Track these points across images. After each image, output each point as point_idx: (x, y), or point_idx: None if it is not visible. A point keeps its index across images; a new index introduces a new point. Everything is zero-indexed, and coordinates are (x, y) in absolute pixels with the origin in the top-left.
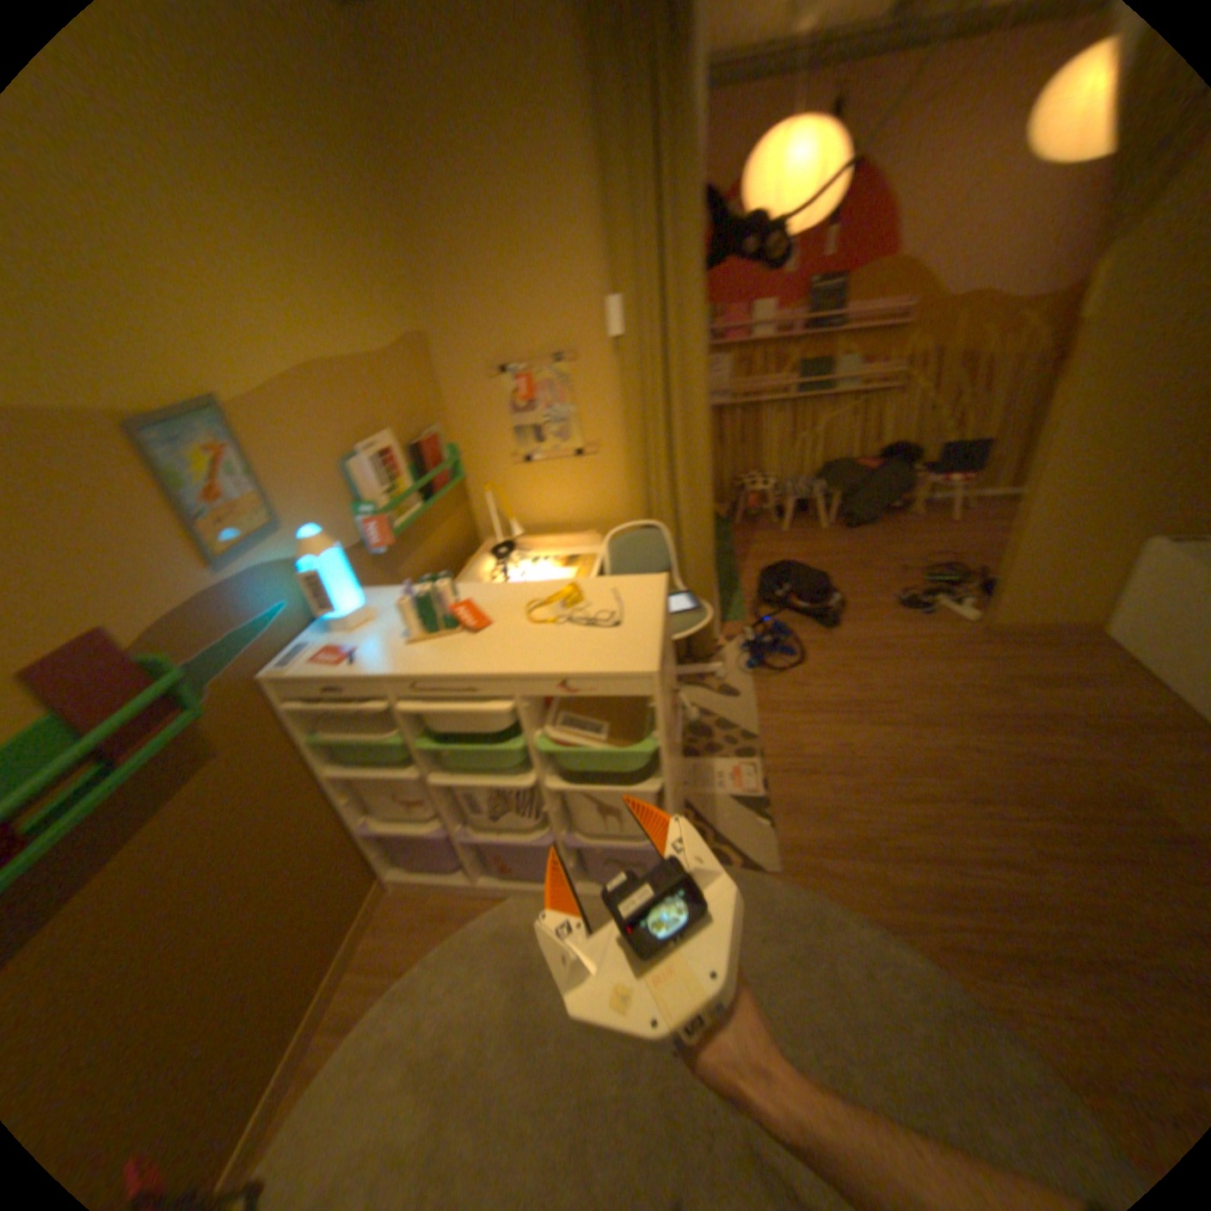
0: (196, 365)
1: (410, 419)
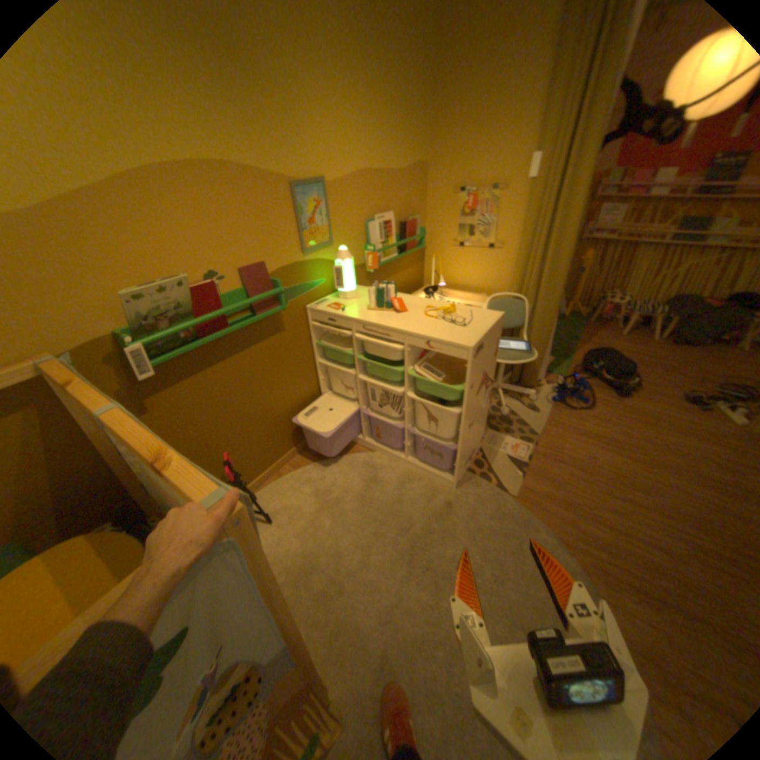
0: (318, 164)
1: (403, 209)
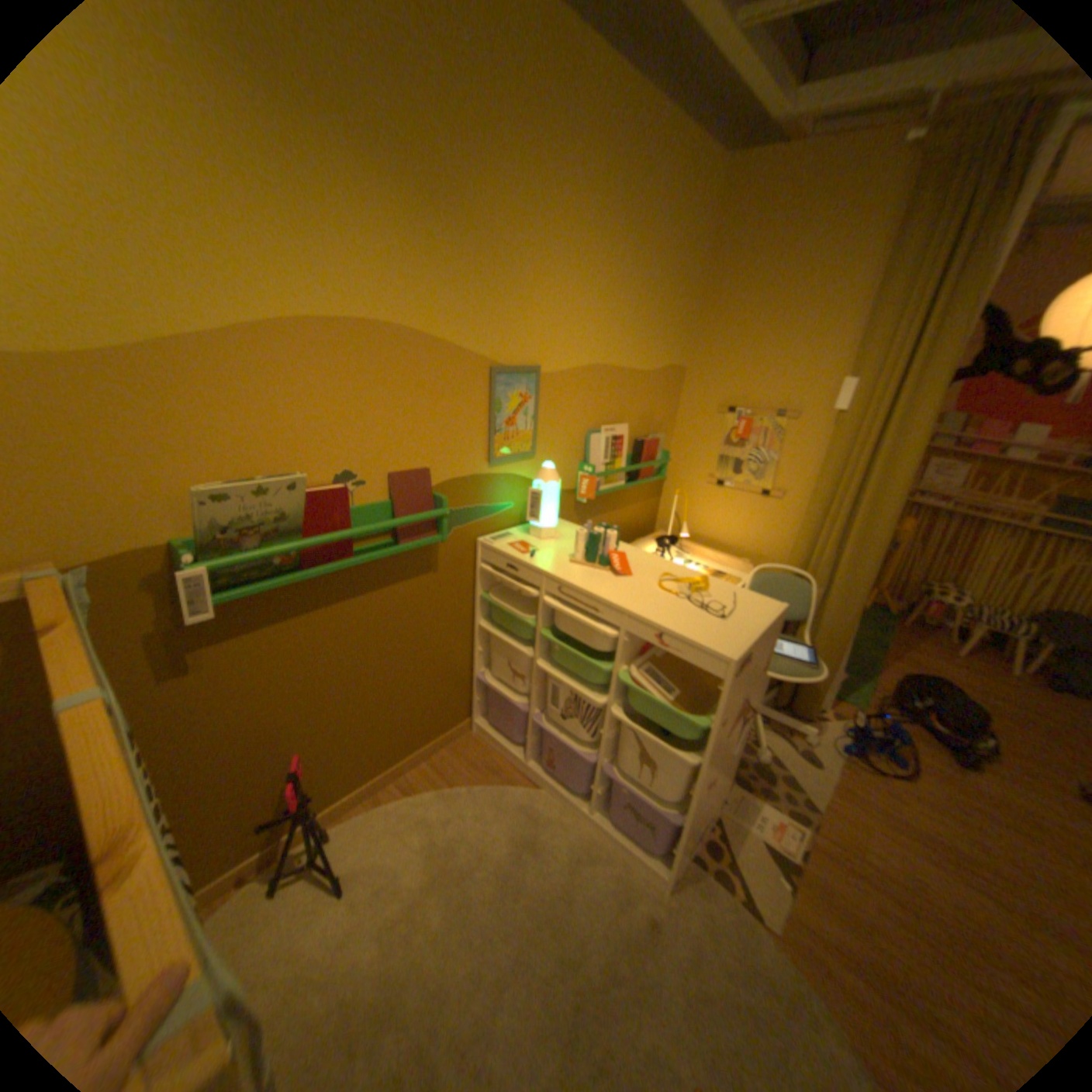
0: (536, 349)
1: (643, 423)
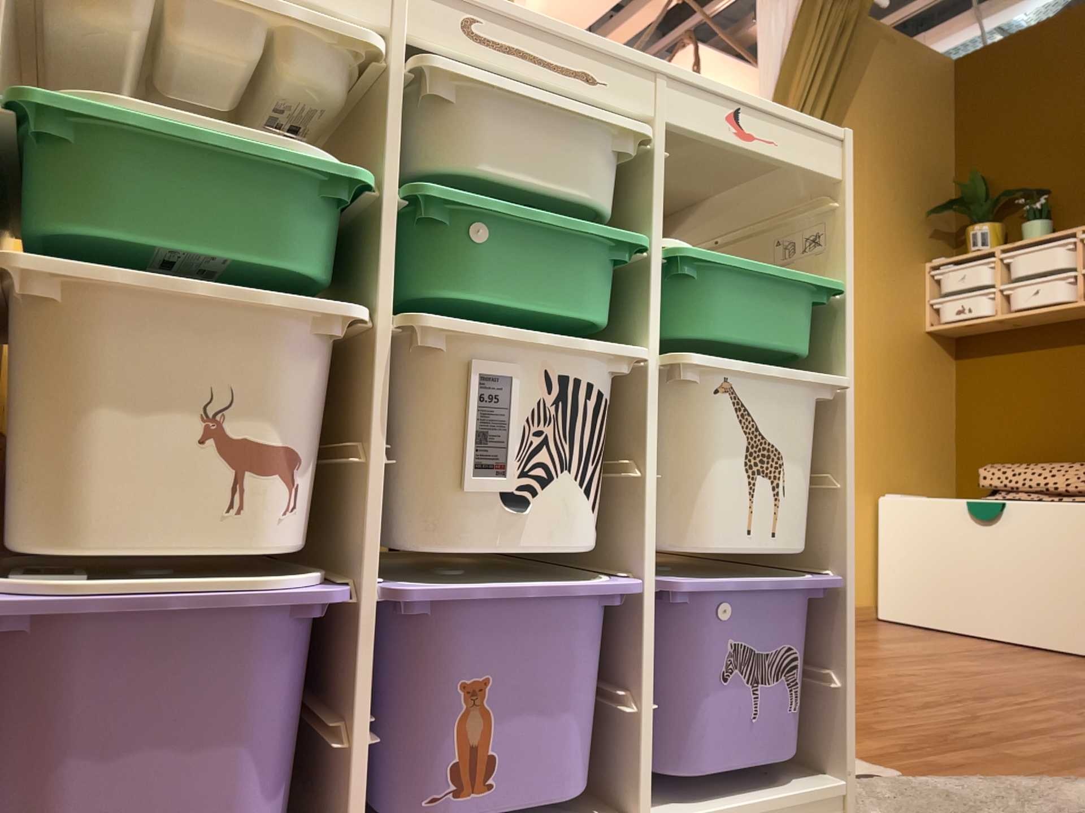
0: None
1: None
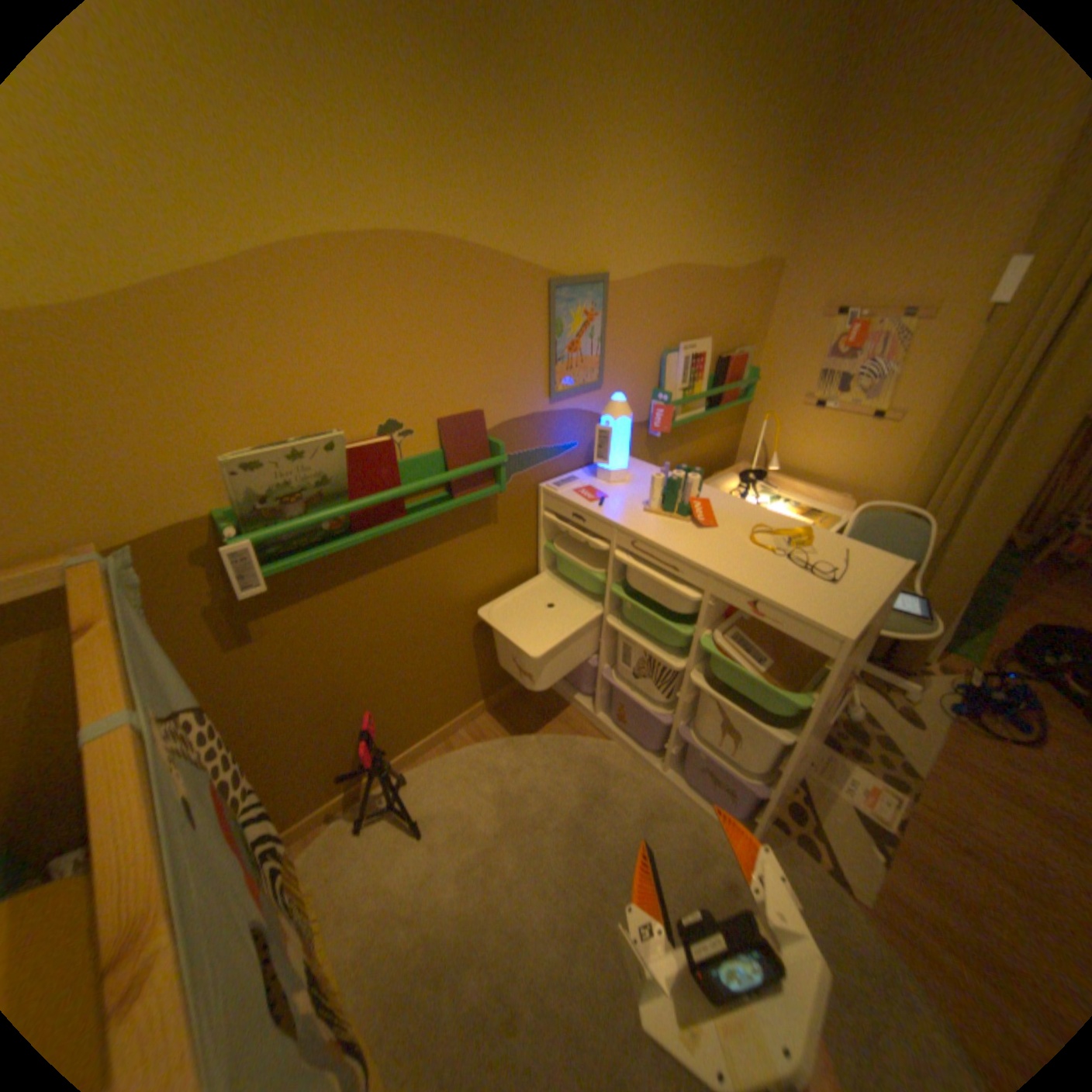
0: (604, 251)
1: (729, 334)
